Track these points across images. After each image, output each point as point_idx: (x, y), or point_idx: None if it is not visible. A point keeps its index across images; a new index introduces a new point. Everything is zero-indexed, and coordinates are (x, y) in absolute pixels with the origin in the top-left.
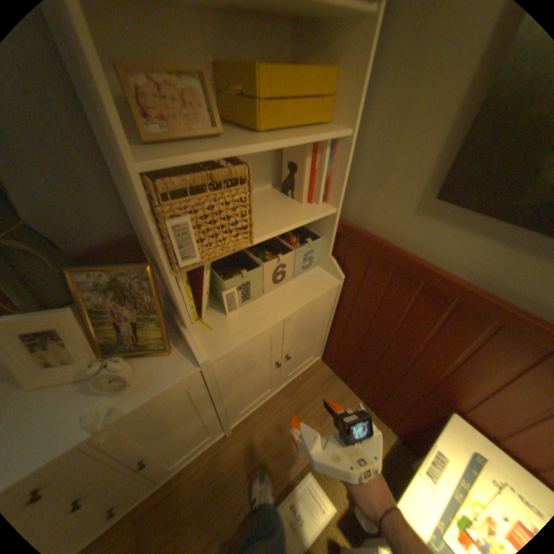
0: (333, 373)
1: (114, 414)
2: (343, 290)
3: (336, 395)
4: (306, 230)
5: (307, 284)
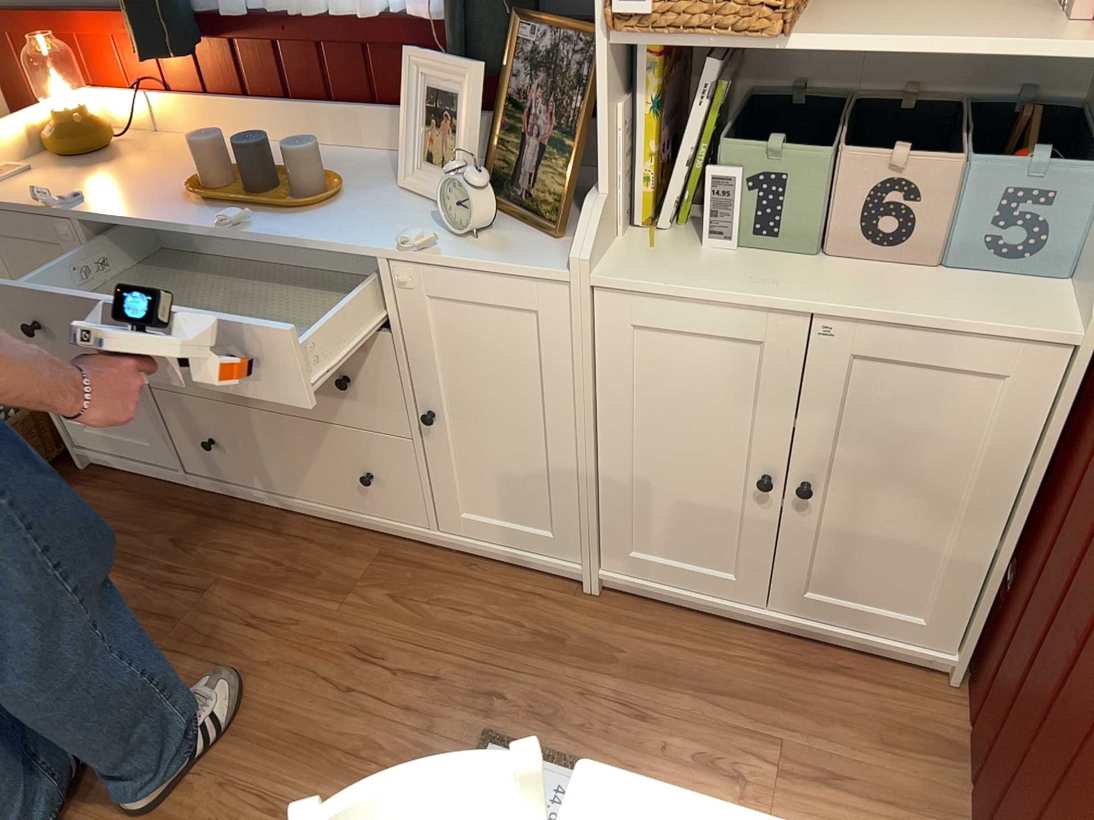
0: (961, 734)
1: (432, 242)
2: (1085, 381)
3: (904, 773)
4: (1084, 151)
5: (964, 295)
